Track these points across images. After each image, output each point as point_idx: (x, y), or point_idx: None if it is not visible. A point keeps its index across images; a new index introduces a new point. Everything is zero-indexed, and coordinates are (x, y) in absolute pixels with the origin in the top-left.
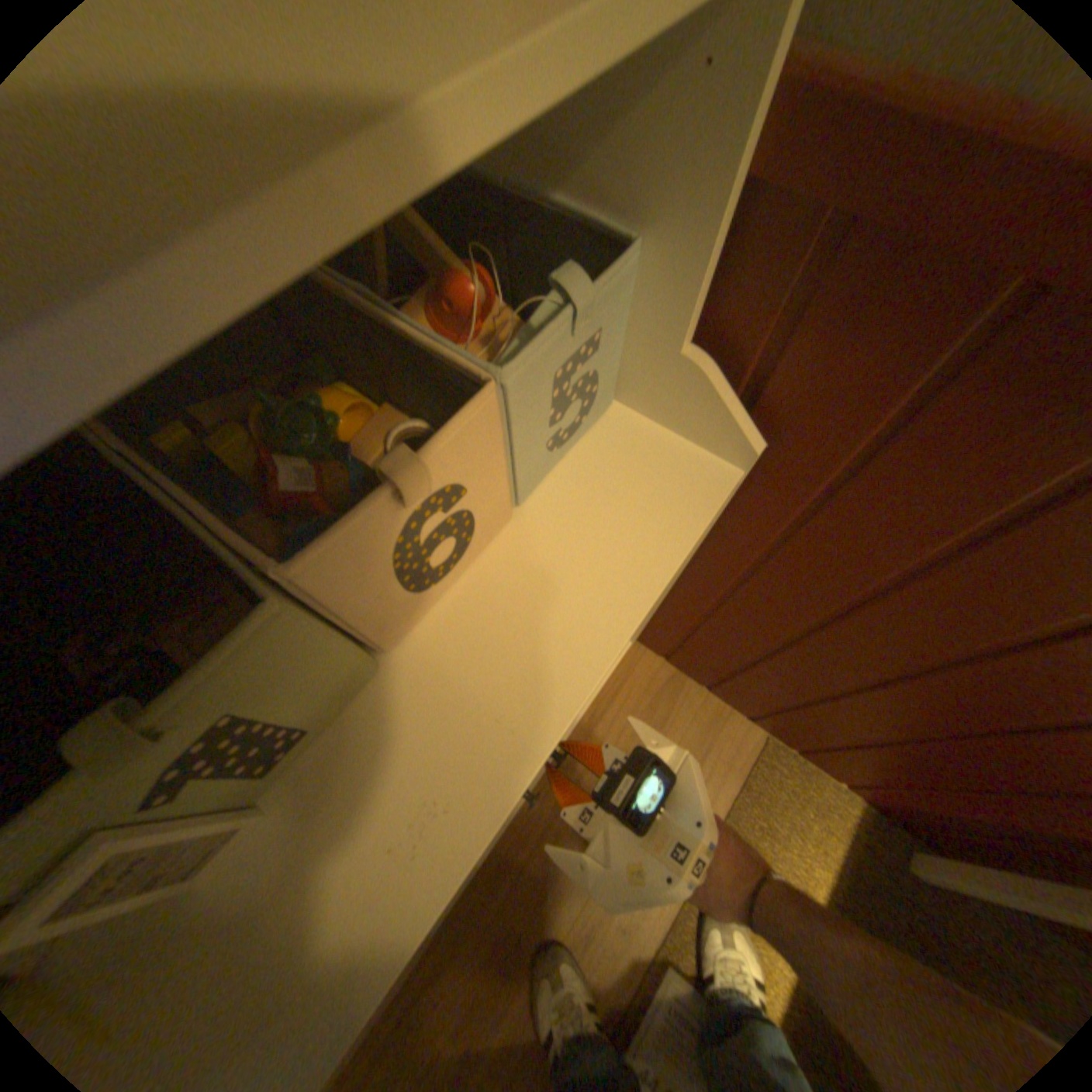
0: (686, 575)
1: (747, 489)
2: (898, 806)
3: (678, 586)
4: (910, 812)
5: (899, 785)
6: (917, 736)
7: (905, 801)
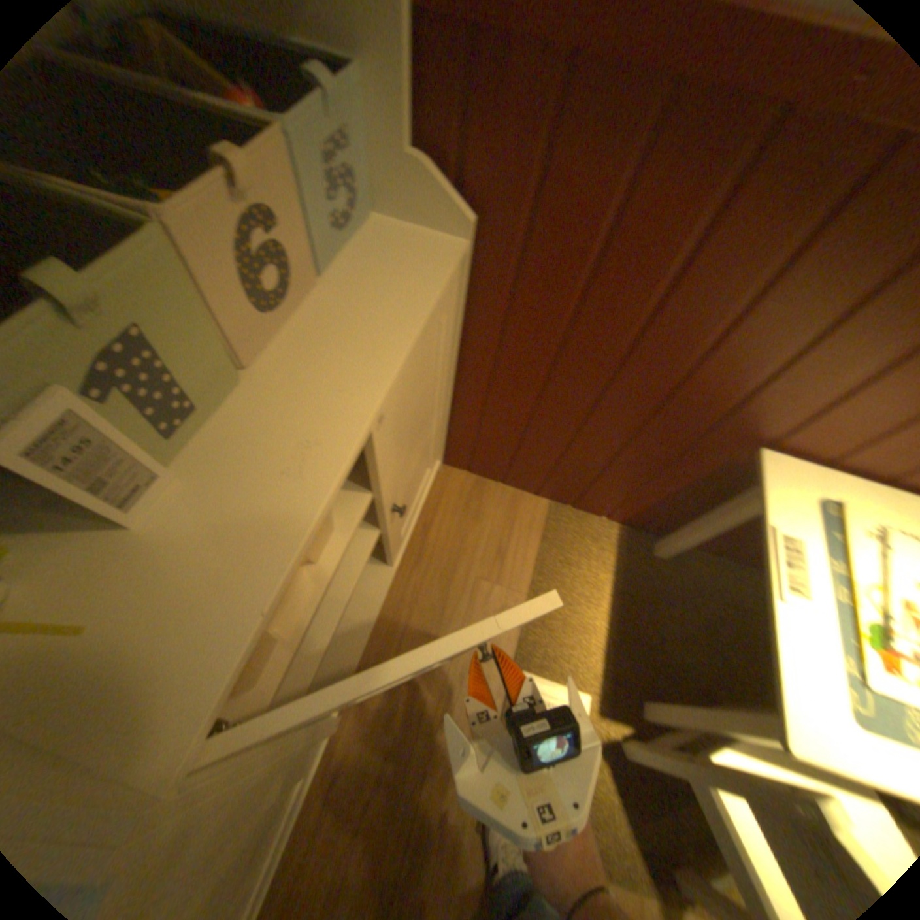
0: (460, 371)
1: (476, 267)
2: (635, 512)
3: (458, 386)
4: (643, 512)
5: (630, 491)
6: (626, 437)
7: (638, 505)
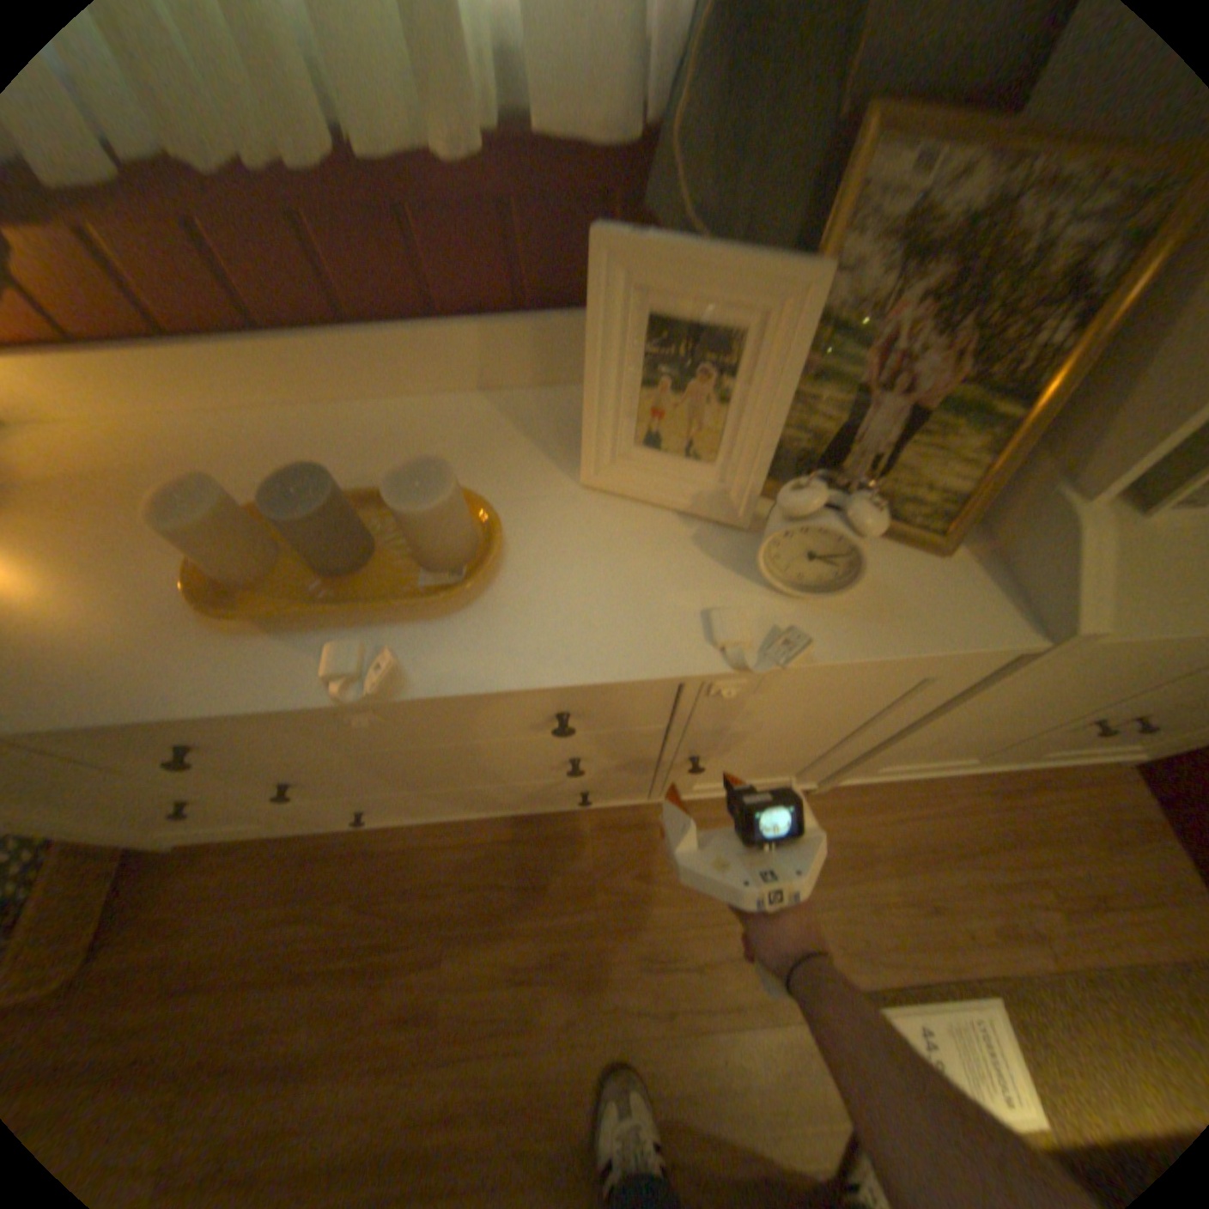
0: None
1: None
2: None
3: None
4: None
5: None
6: None
7: None
